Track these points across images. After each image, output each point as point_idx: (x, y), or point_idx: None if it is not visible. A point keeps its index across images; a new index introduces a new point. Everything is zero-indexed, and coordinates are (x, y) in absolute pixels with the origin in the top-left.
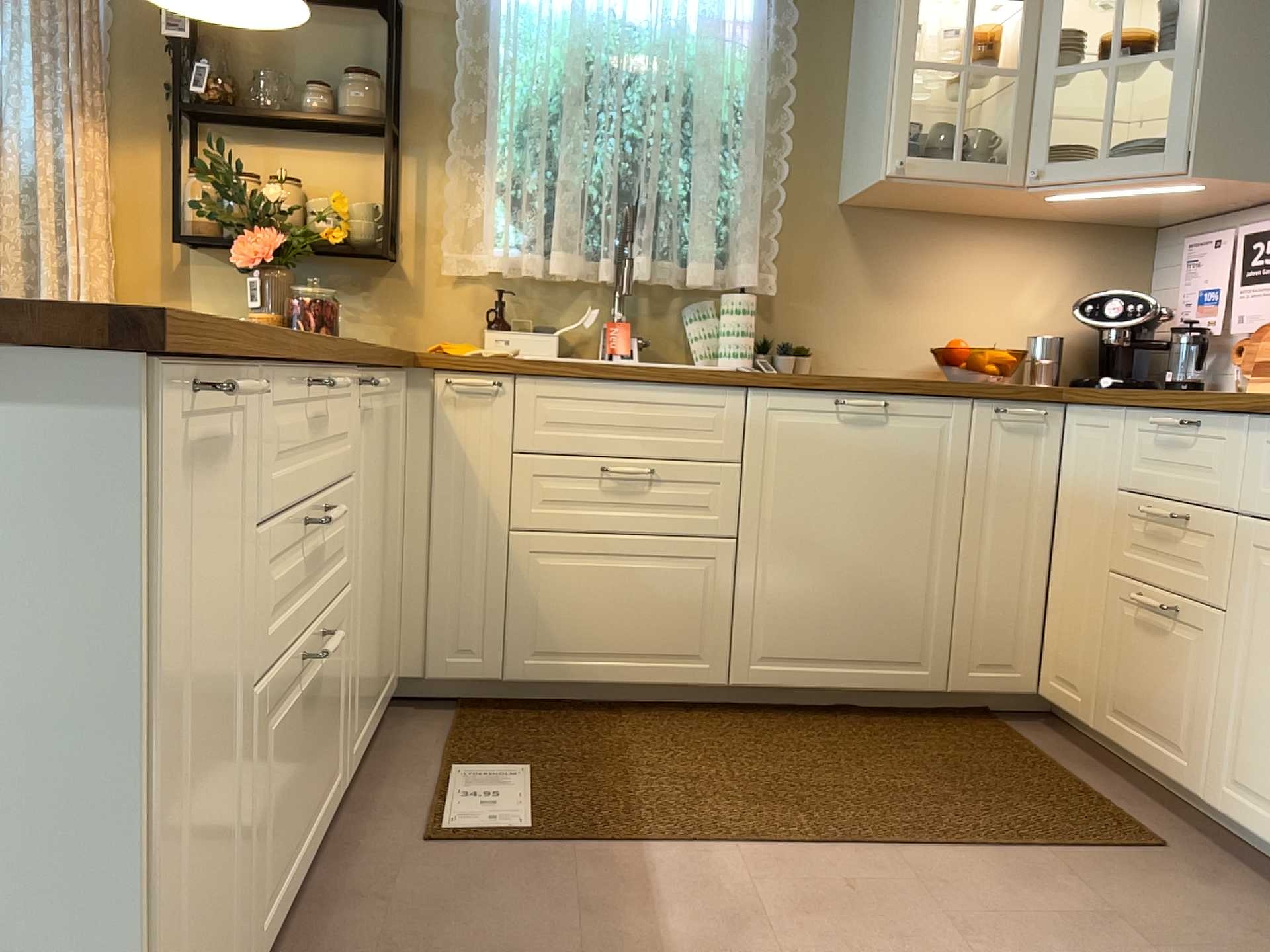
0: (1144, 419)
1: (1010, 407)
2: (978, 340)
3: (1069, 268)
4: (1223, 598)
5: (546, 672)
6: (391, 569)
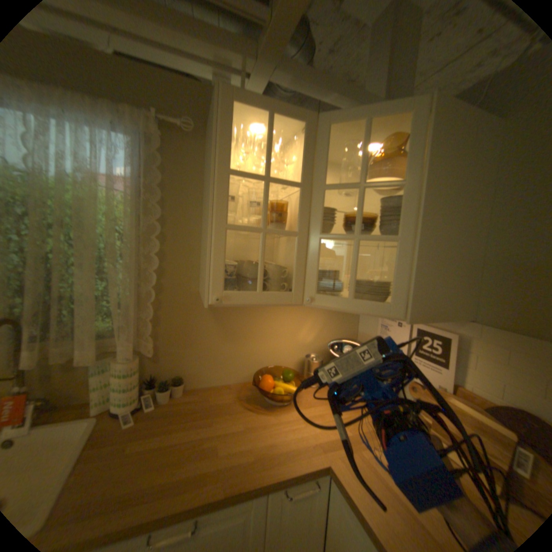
0: None
1: (295, 491)
2: (280, 357)
3: (324, 316)
4: None
5: None
6: None
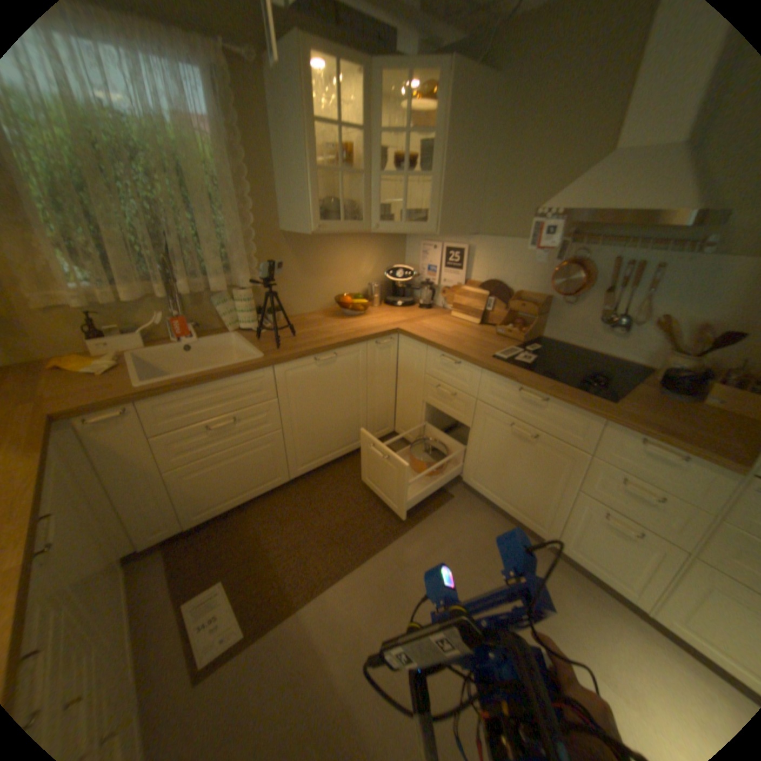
0: (434, 352)
1: (379, 341)
2: (347, 288)
3: (376, 251)
4: (469, 423)
5: (206, 518)
6: (99, 544)
